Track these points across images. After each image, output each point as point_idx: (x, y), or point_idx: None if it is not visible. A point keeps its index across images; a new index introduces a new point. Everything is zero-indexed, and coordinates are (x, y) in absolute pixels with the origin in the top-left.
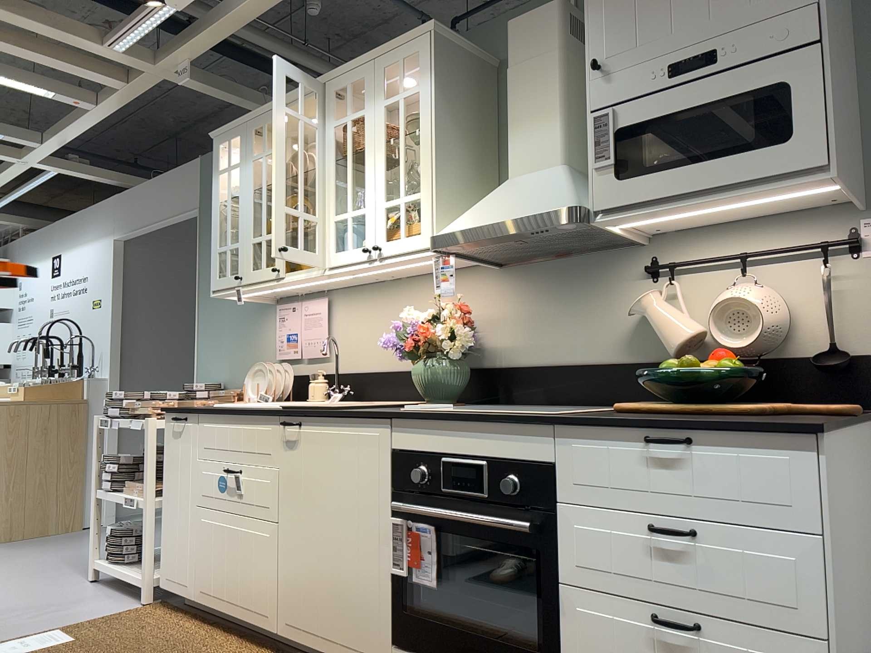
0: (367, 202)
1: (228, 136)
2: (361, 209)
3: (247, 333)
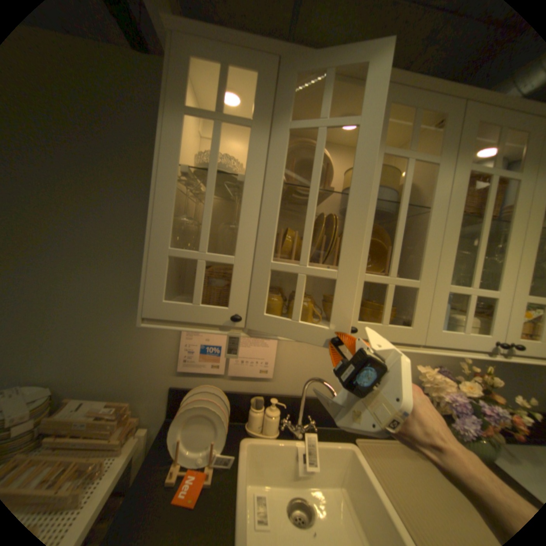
0: (507, 288)
1: (222, 48)
2: (496, 292)
3: (109, 326)
